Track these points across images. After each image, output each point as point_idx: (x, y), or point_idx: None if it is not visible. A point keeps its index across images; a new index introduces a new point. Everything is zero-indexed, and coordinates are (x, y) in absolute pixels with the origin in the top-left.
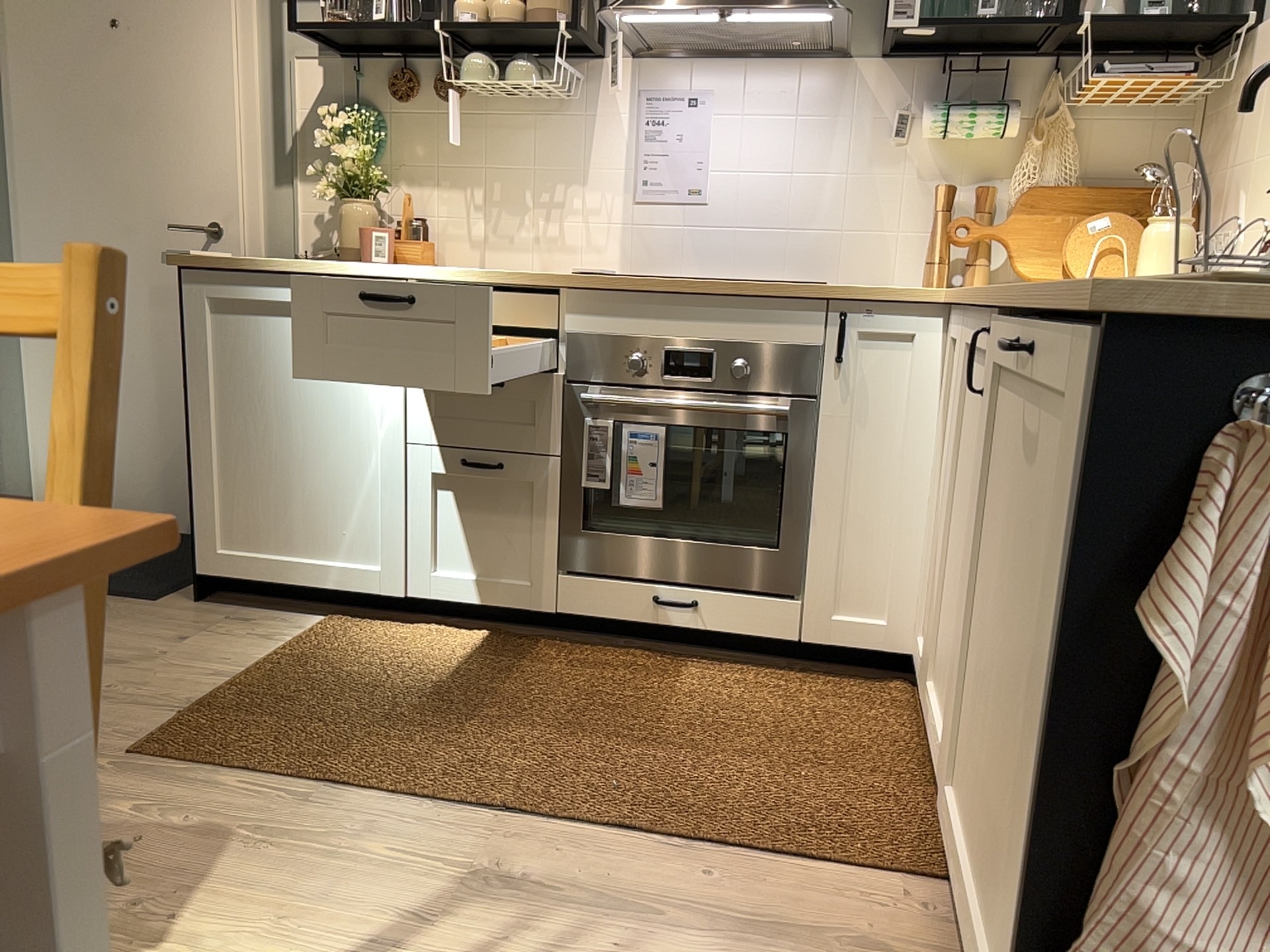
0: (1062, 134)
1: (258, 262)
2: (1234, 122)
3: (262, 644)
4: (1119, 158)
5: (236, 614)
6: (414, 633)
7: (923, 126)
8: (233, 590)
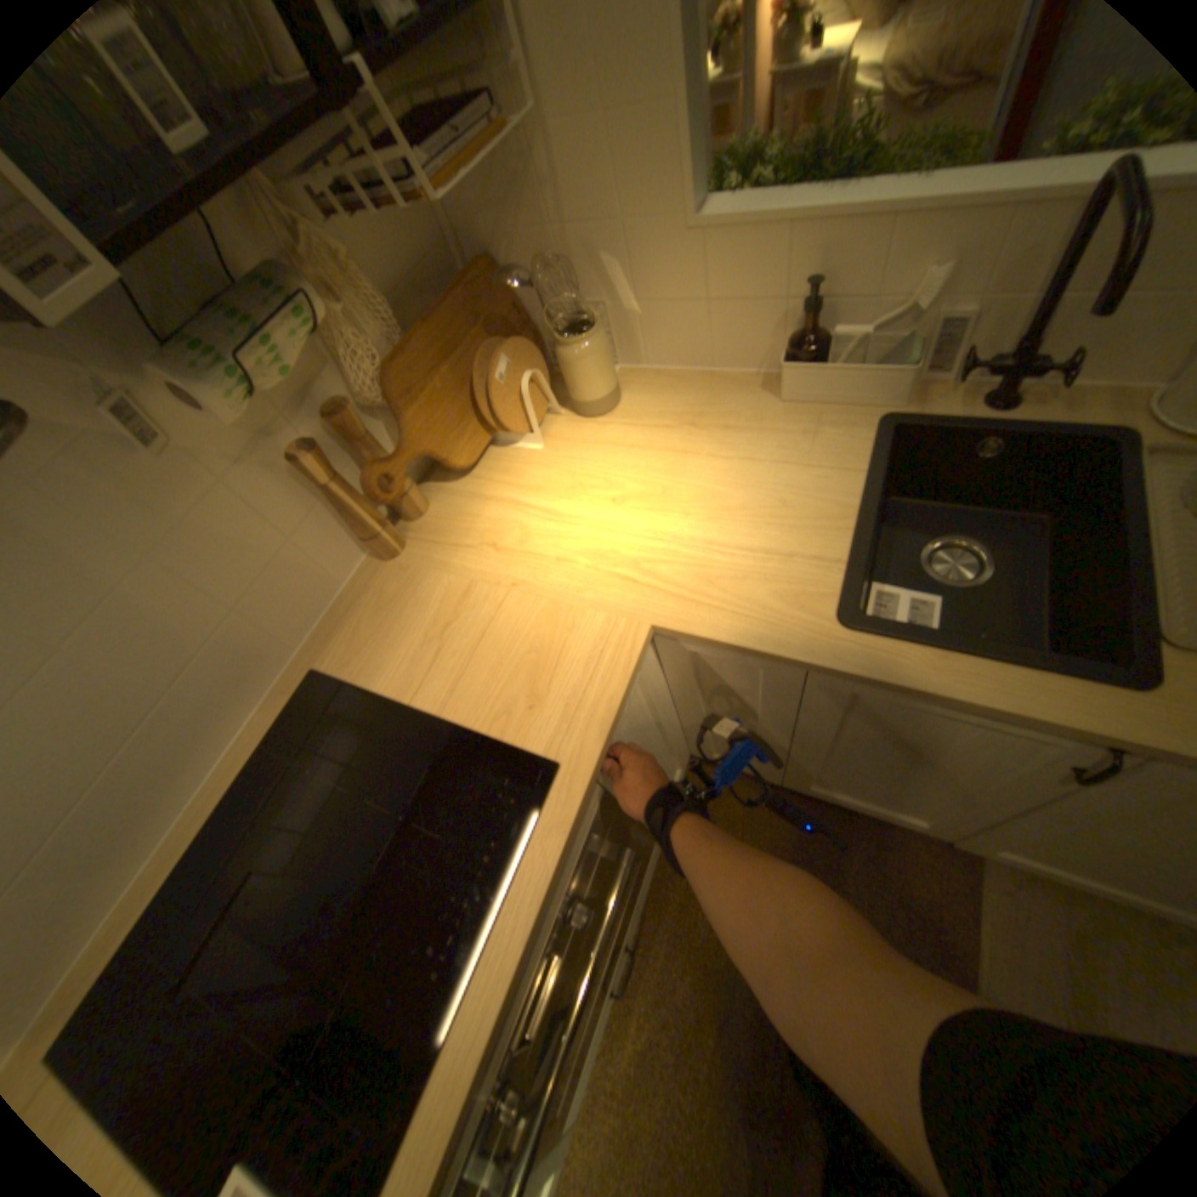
0: (338, 256)
1: None
2: (543, 148)
3: None
4: (385, 239)
5: None
6: None
7: (213, 400)
8: None
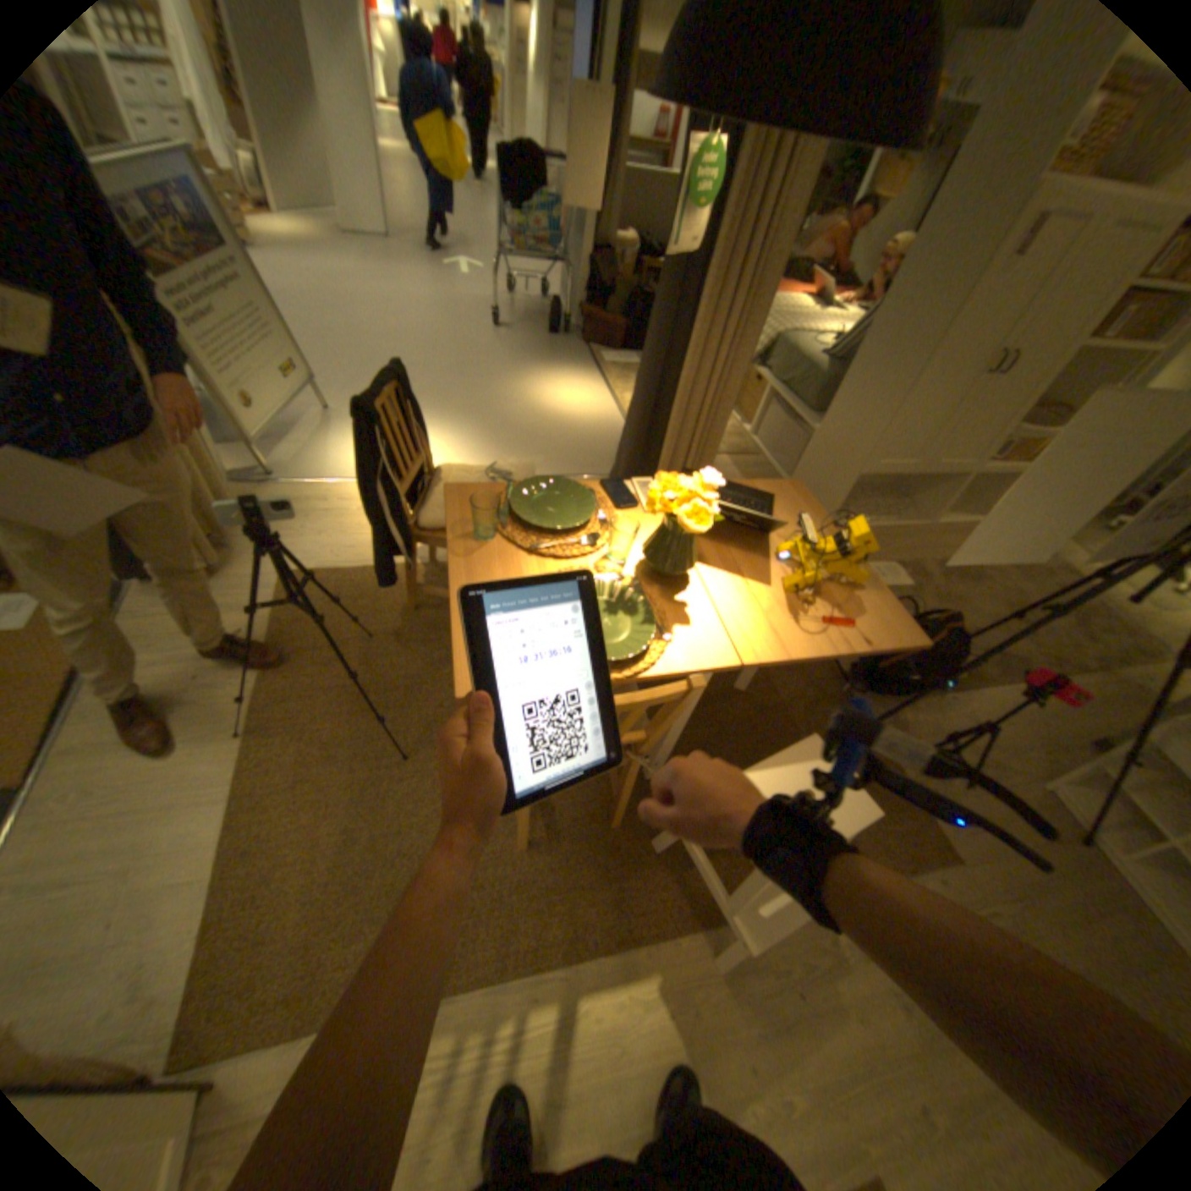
0: None
1: None
2: None
3: None
4: None
5: None
6: None
7: None
8: None
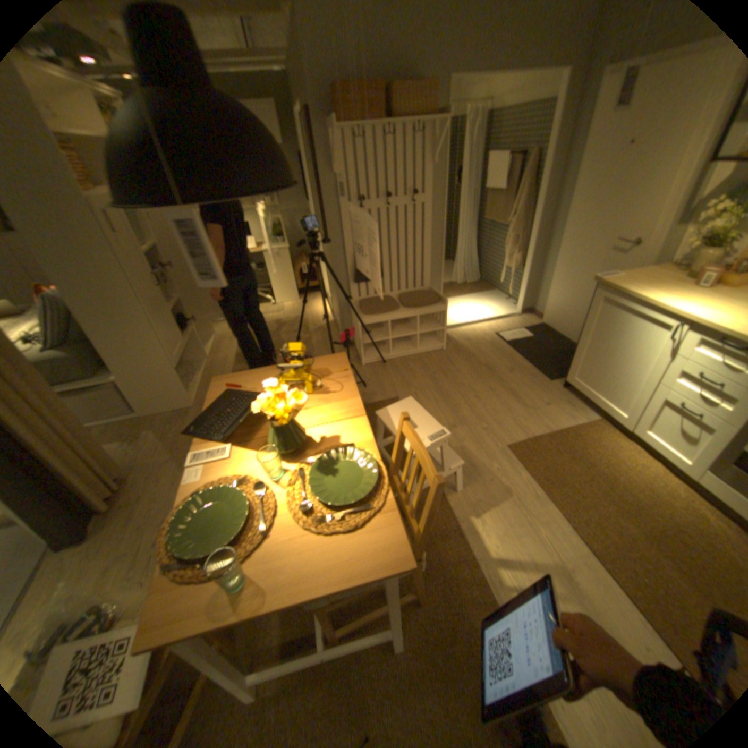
0: None
1: (631, 286)
2: None
3: (569, 422)
4: None
5: (571, 401)
6: (630, 447)
7: None
8: (578, 389)
